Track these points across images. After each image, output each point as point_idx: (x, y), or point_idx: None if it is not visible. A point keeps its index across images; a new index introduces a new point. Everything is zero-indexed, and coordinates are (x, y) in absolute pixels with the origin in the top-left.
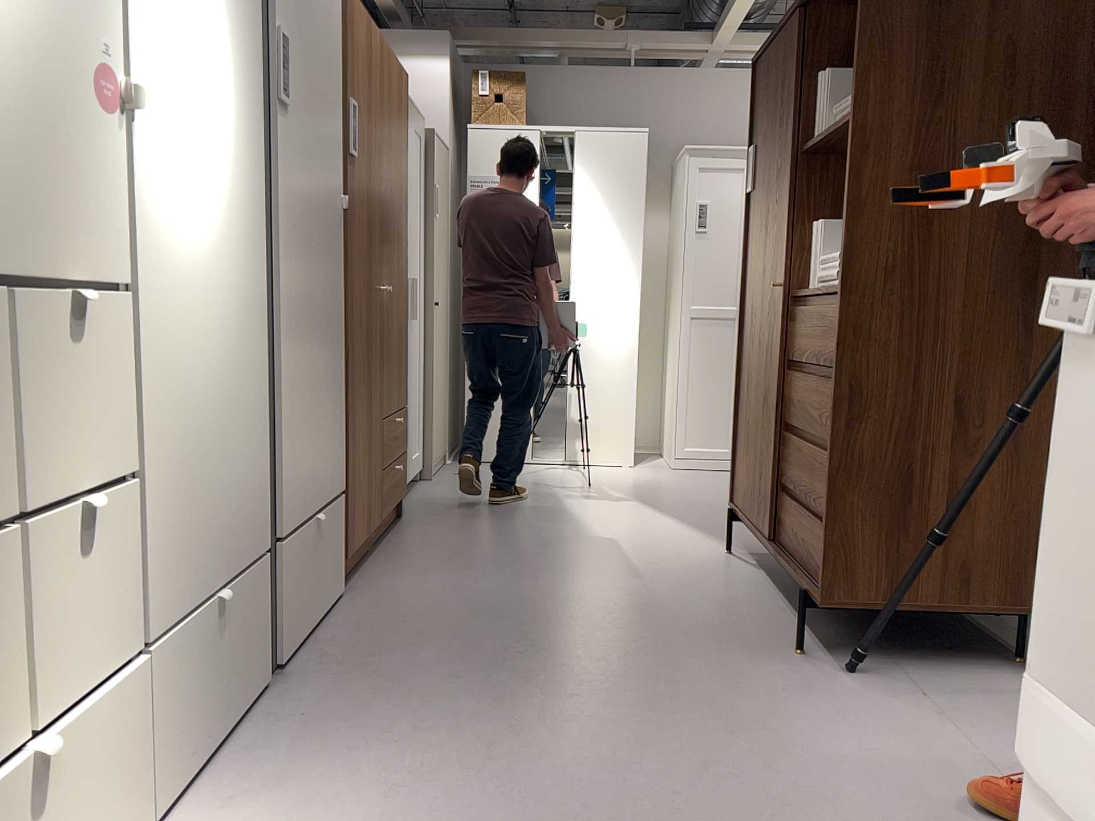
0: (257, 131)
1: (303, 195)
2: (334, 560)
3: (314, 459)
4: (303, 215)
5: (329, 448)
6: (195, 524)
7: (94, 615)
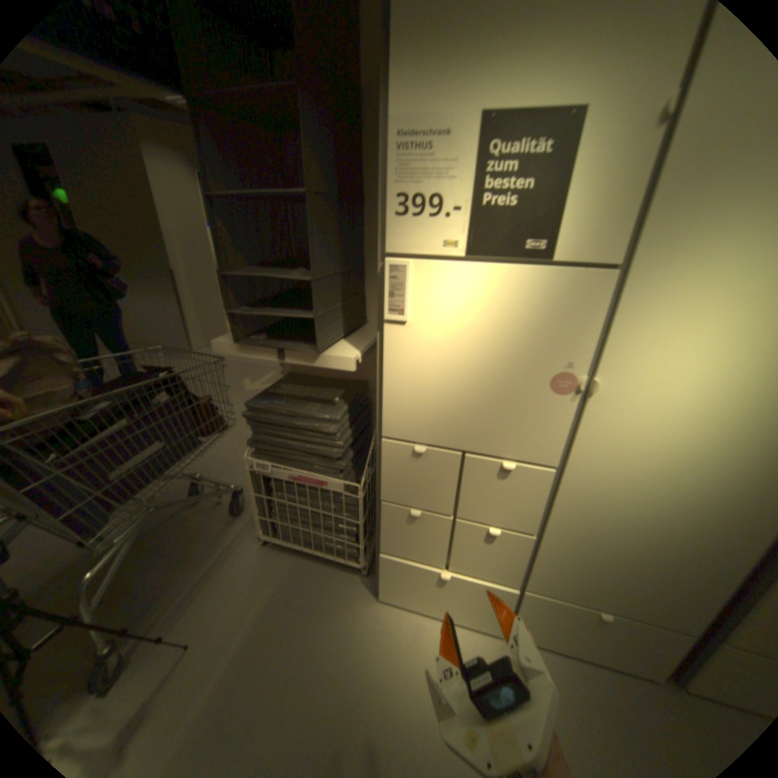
0: None
1: None
2: None
3: None
4: None
5: None
6: (597, 579)
7: (495, 563)
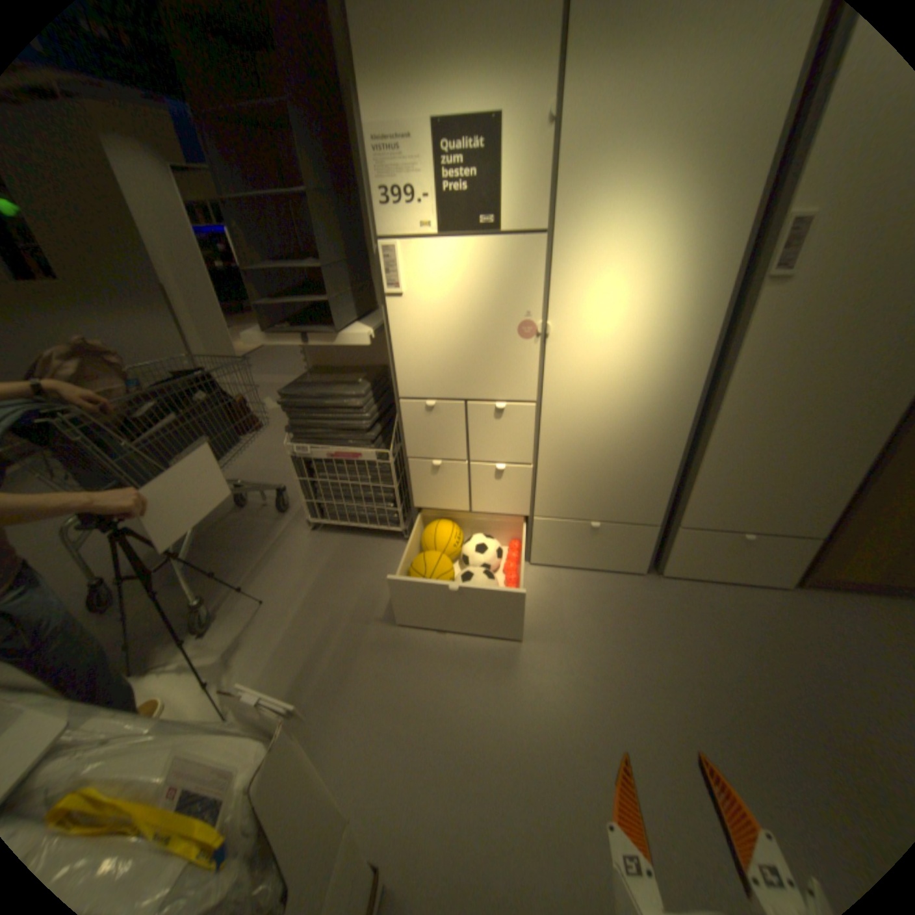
0: (728, 306)
1: (812, 337)
2: (780, 567)
3: (761, 506)
4: (806, 352)
5: (800, 508)
6: (581, 493)
7: (506, 497)
